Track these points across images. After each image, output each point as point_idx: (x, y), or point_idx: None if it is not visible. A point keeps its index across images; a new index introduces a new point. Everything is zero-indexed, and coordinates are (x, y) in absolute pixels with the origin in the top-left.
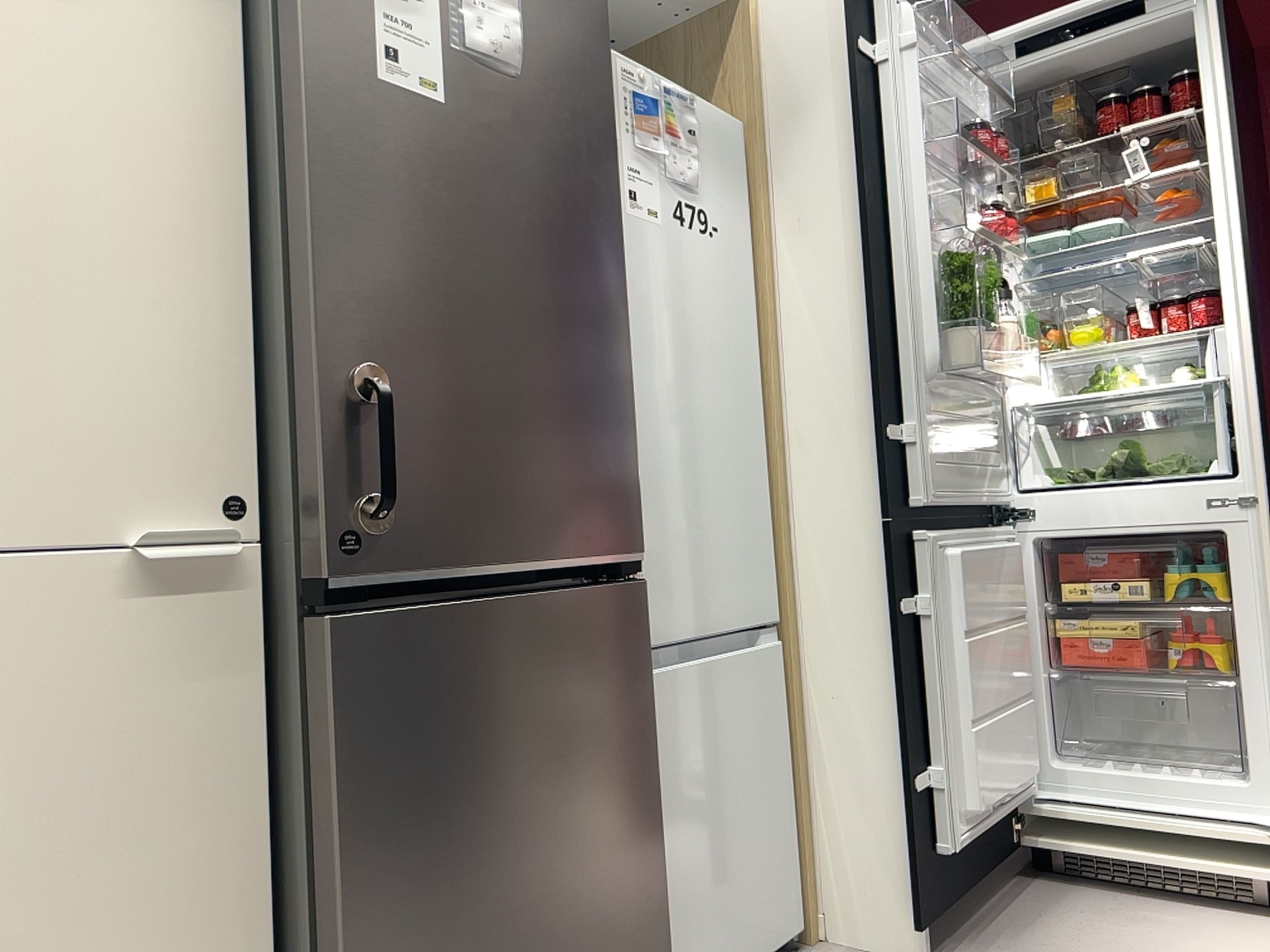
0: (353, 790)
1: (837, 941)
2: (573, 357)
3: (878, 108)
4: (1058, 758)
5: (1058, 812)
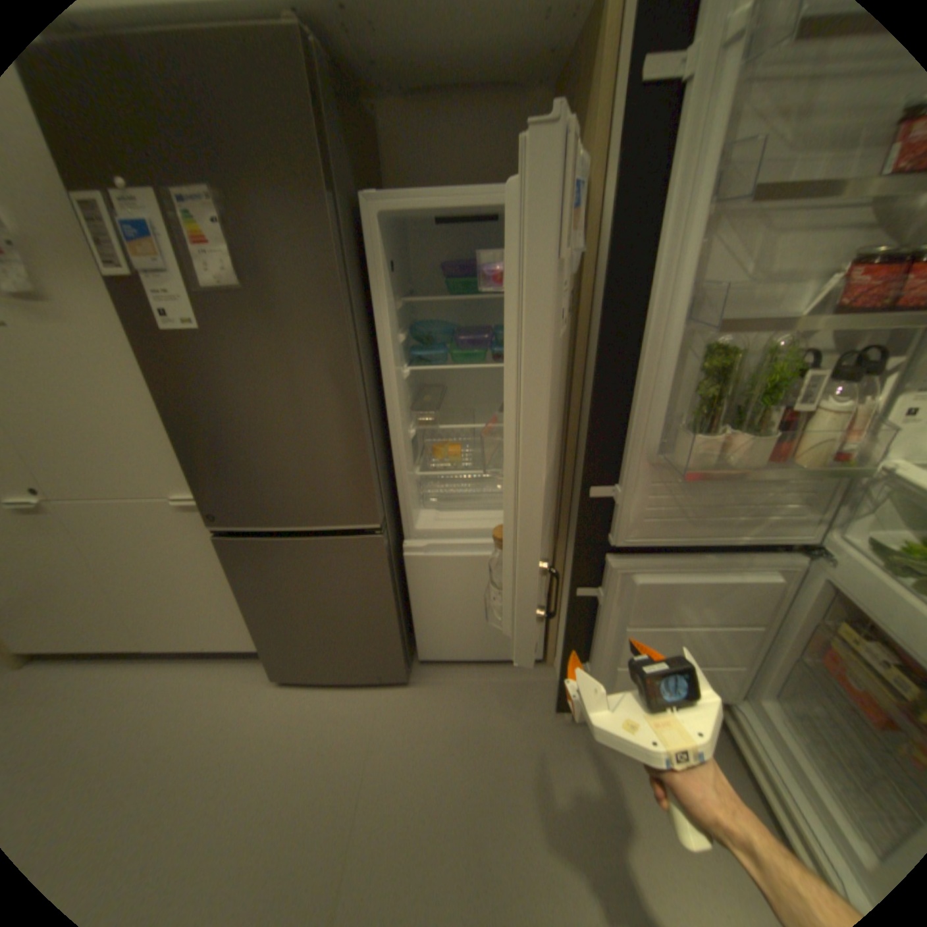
0: (235, 581)
1: (553, 673)
2: (314, 439)
3: (666, 156)
4: (775, 700)
5: (740, 724)
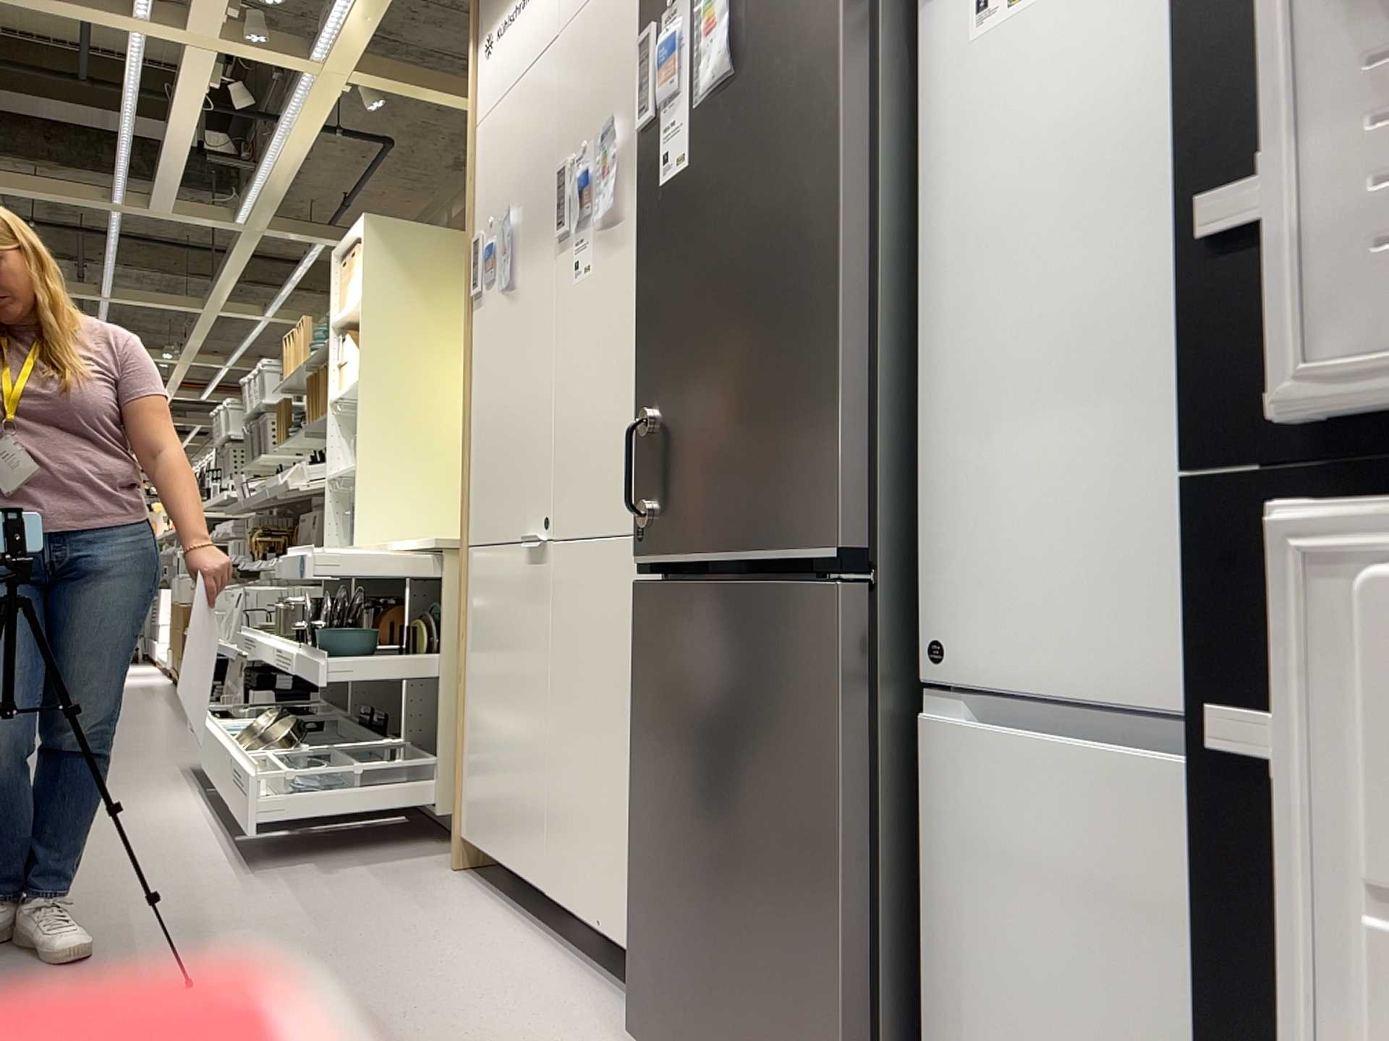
0: (638, 702)
1: None
2: (772, 334)
3: None
4: None
5: None
